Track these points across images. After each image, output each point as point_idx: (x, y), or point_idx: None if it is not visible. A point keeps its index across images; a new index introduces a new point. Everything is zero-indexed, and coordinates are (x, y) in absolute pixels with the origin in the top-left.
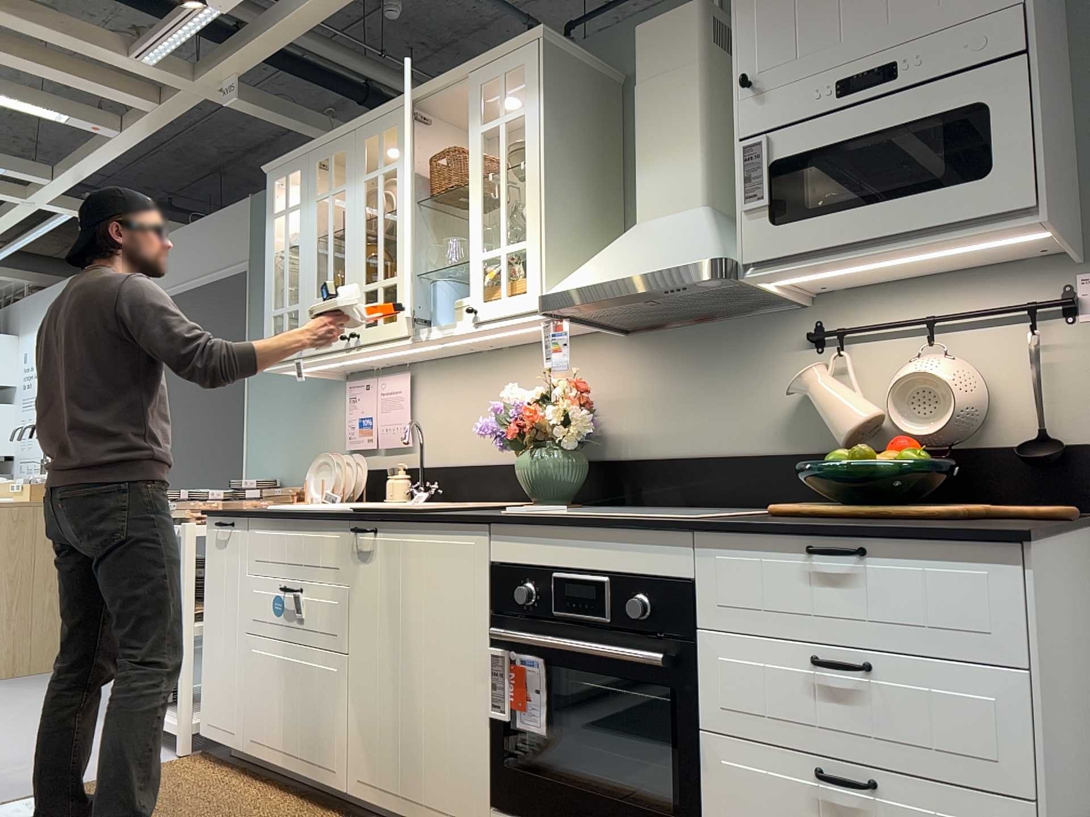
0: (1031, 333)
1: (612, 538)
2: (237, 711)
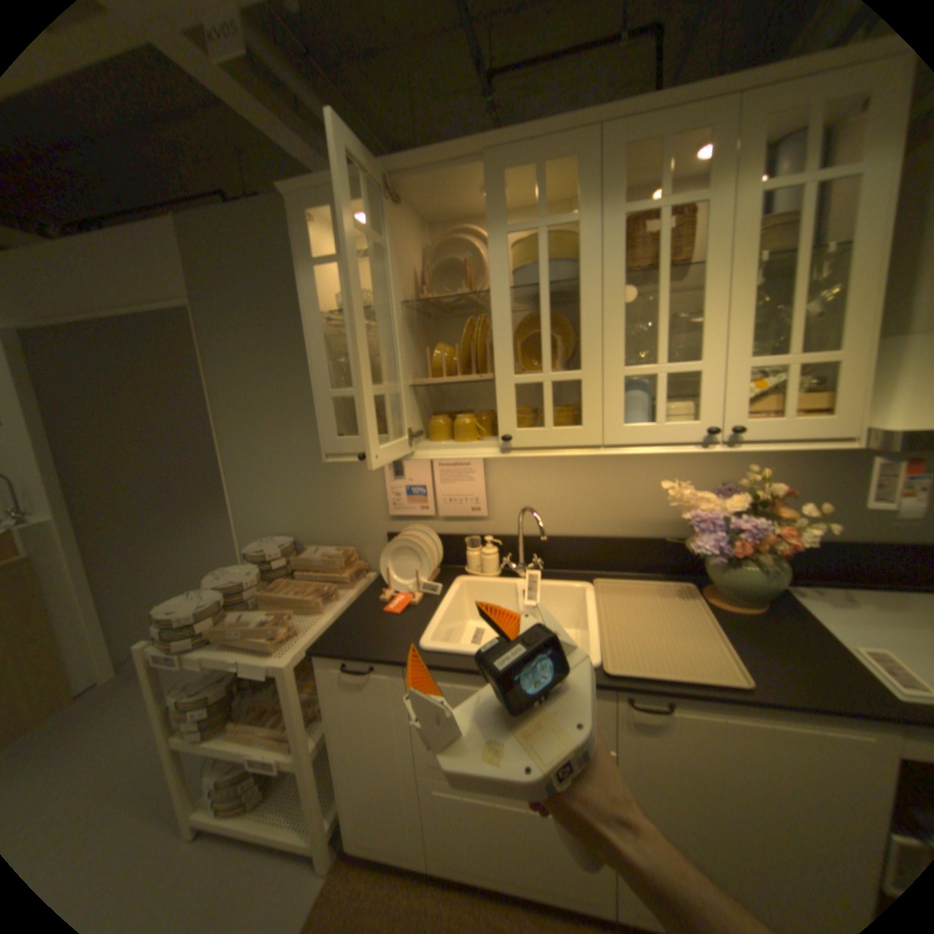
0: None
1: None
2: (412, 843)
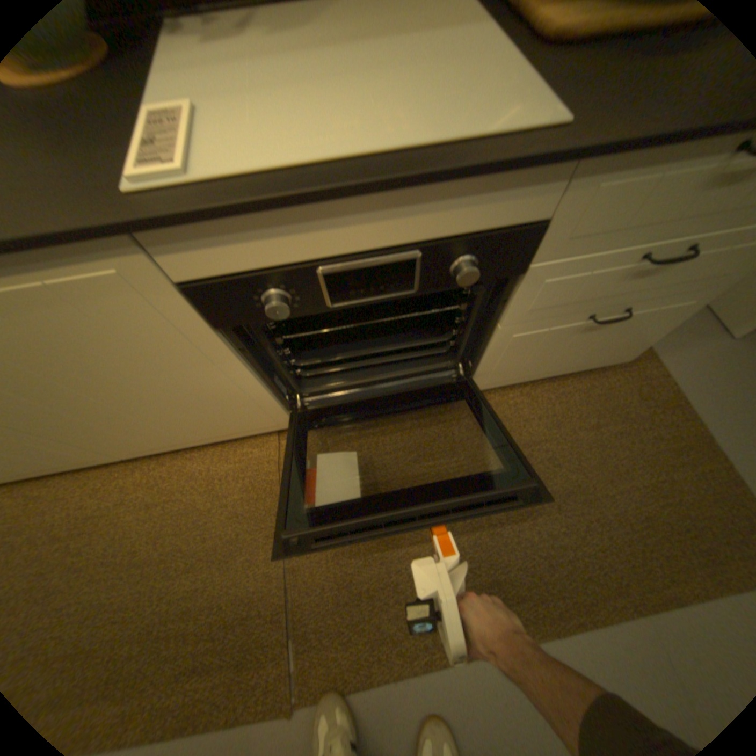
0: None
1: (427, 196)
2: None
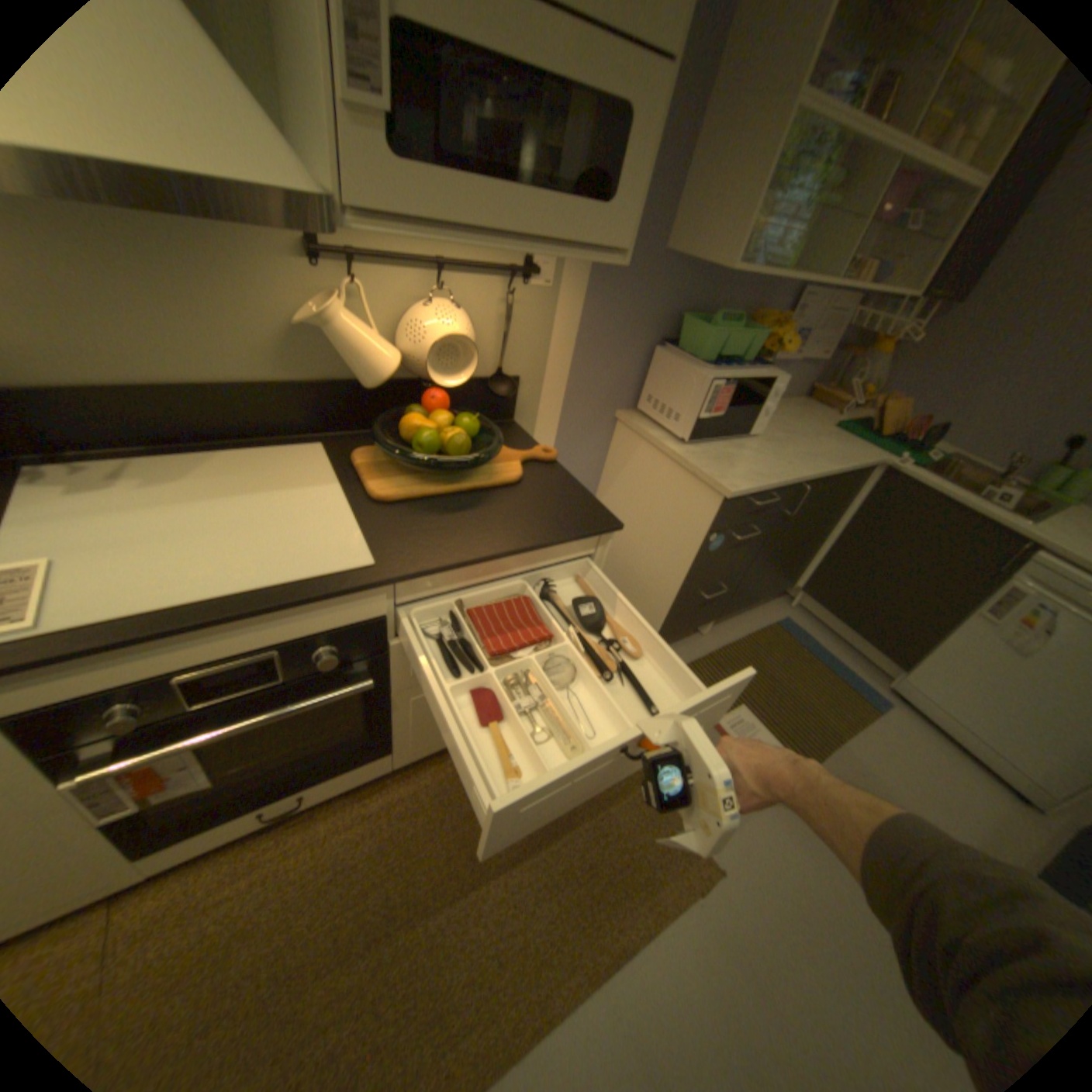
0: (506, 290)
1: (271, 617)
2: None
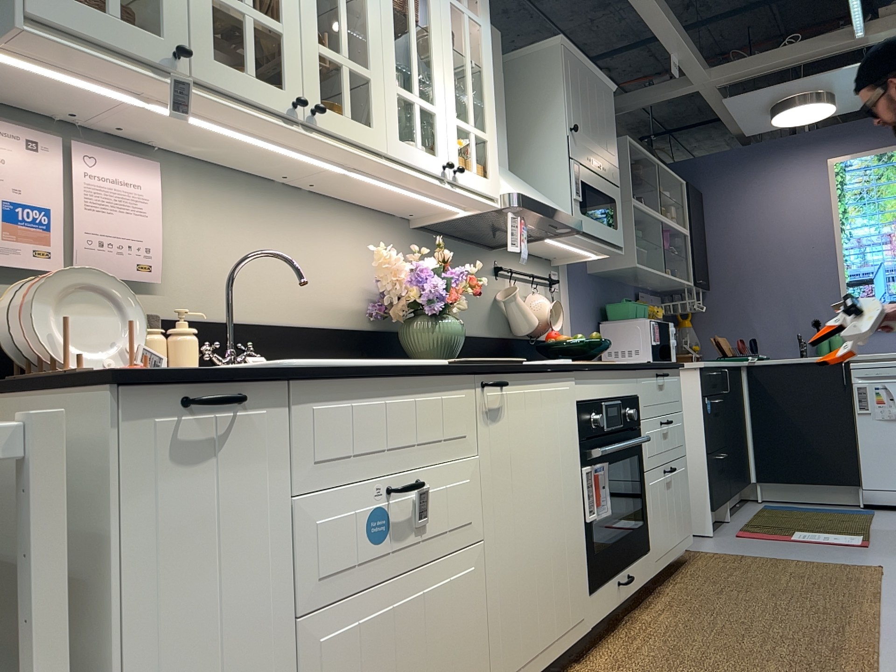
0: (549, 291)
1: (619, 376)
2: None
